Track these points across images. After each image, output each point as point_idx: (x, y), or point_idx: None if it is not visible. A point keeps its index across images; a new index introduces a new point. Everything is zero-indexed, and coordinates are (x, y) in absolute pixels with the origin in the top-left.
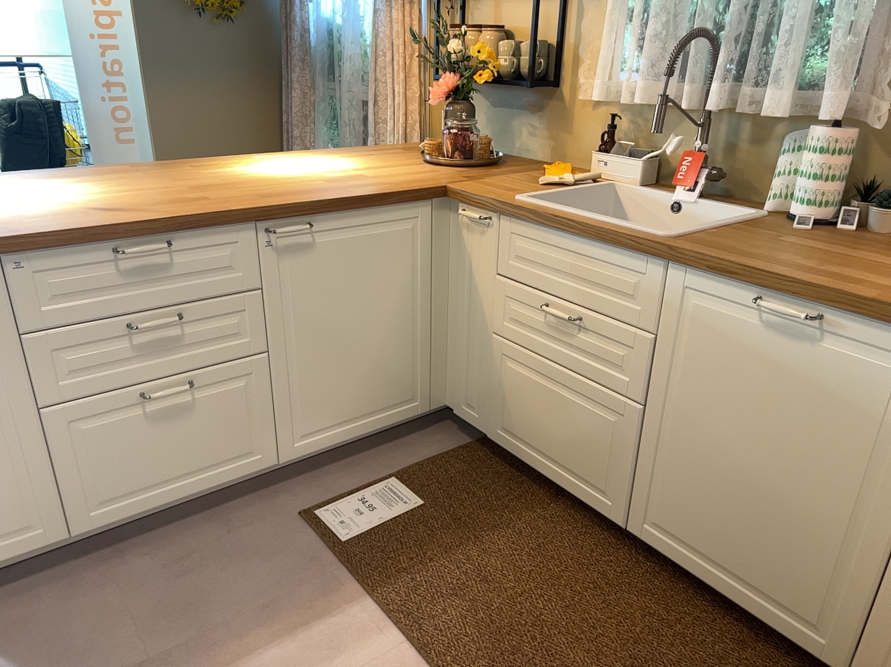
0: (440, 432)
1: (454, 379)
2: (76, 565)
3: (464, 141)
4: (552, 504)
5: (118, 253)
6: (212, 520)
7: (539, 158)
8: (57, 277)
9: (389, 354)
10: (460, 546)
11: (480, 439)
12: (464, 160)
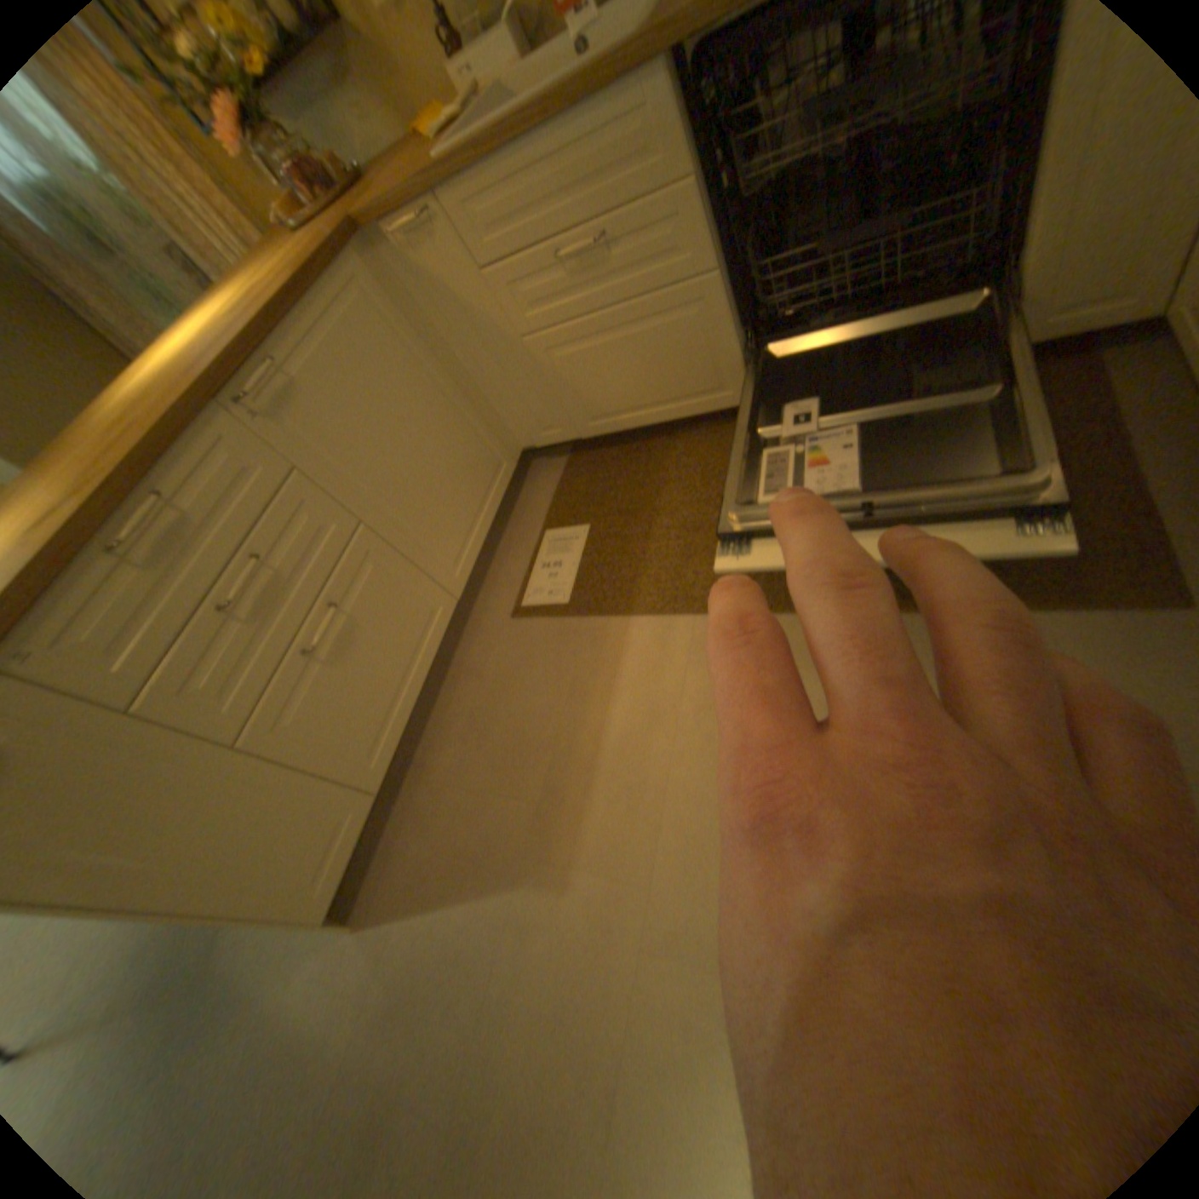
0: (538, 473)
1: (515, 419)
2: (402, 806)
3: (312, 169)
4: (676, 440)
5: (115, 549)
6: (457, 683)
7: (392, 142)
8: (83, 631)
9: (453, 441)
10: (651, 526)
11: (573, 451)
12: (331, 193)
